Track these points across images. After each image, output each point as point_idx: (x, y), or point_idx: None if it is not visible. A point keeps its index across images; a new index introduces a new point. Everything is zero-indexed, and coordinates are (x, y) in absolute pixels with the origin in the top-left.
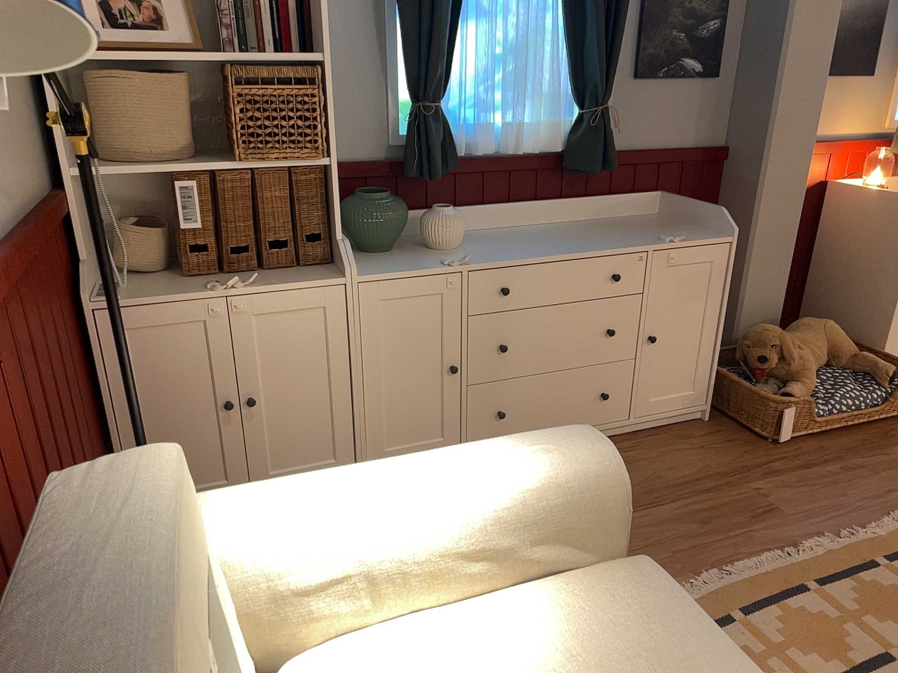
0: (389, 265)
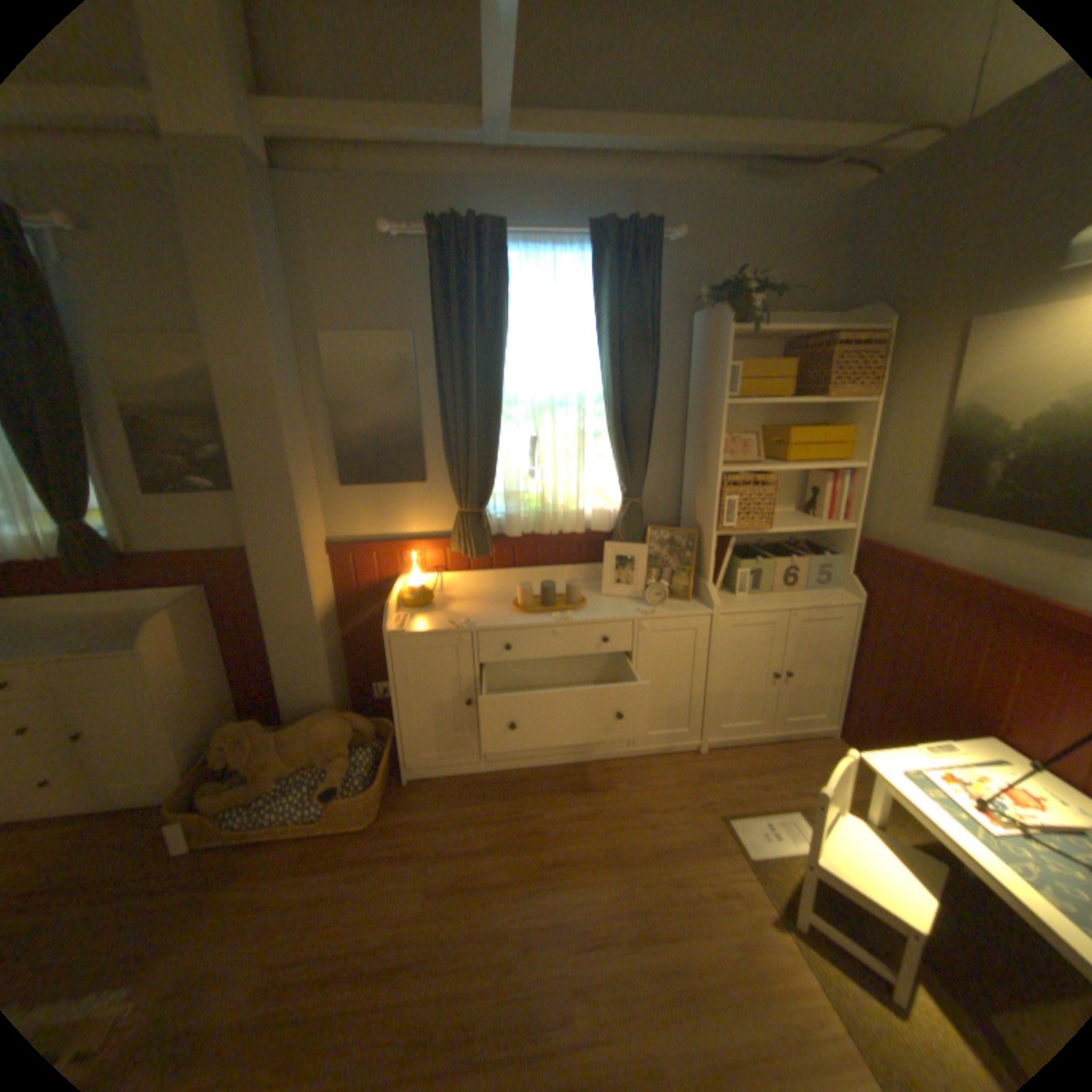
0: None
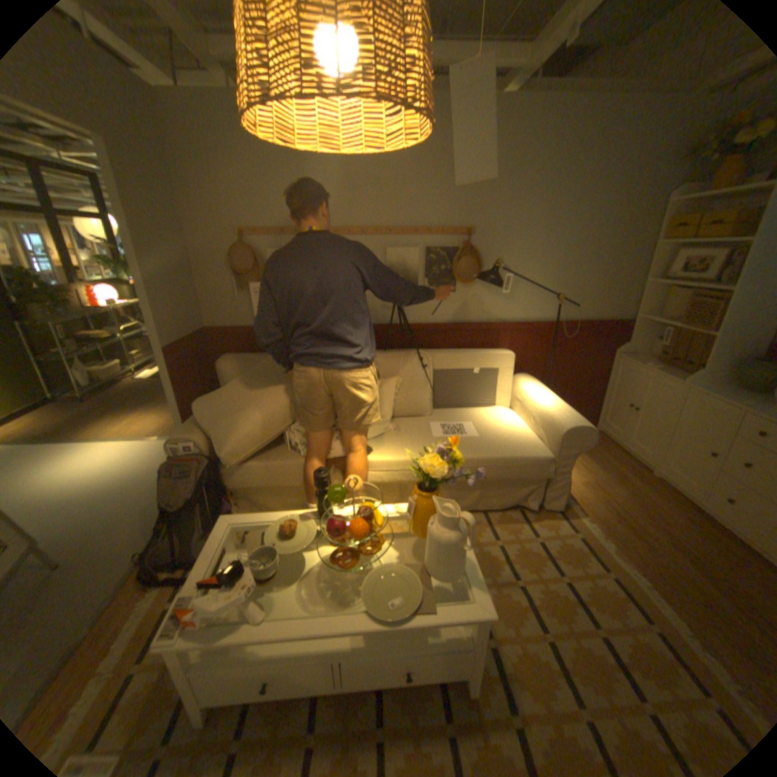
0: (723, 391)
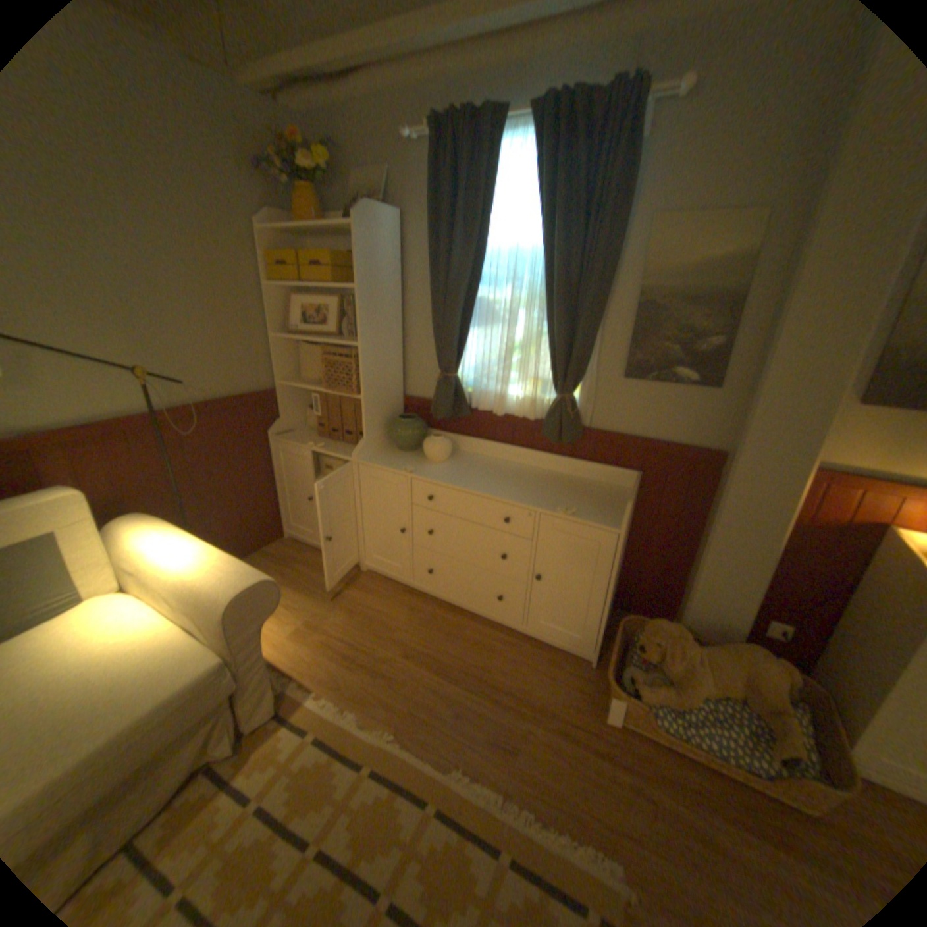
0: (387, 459)
